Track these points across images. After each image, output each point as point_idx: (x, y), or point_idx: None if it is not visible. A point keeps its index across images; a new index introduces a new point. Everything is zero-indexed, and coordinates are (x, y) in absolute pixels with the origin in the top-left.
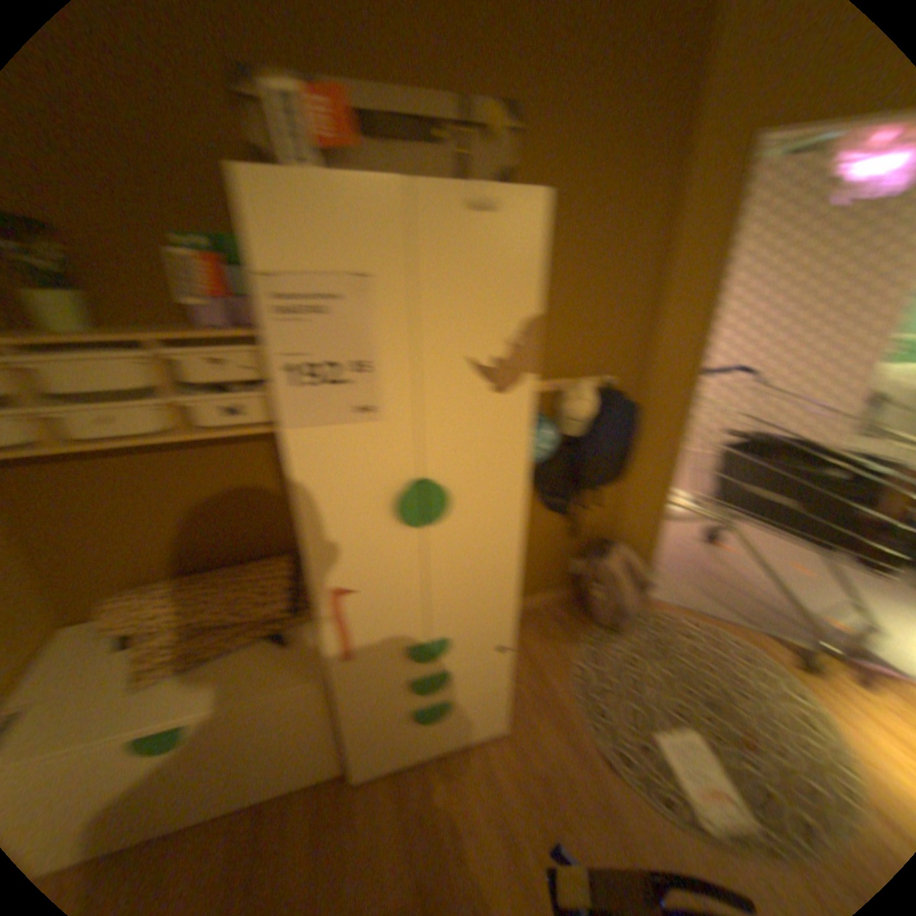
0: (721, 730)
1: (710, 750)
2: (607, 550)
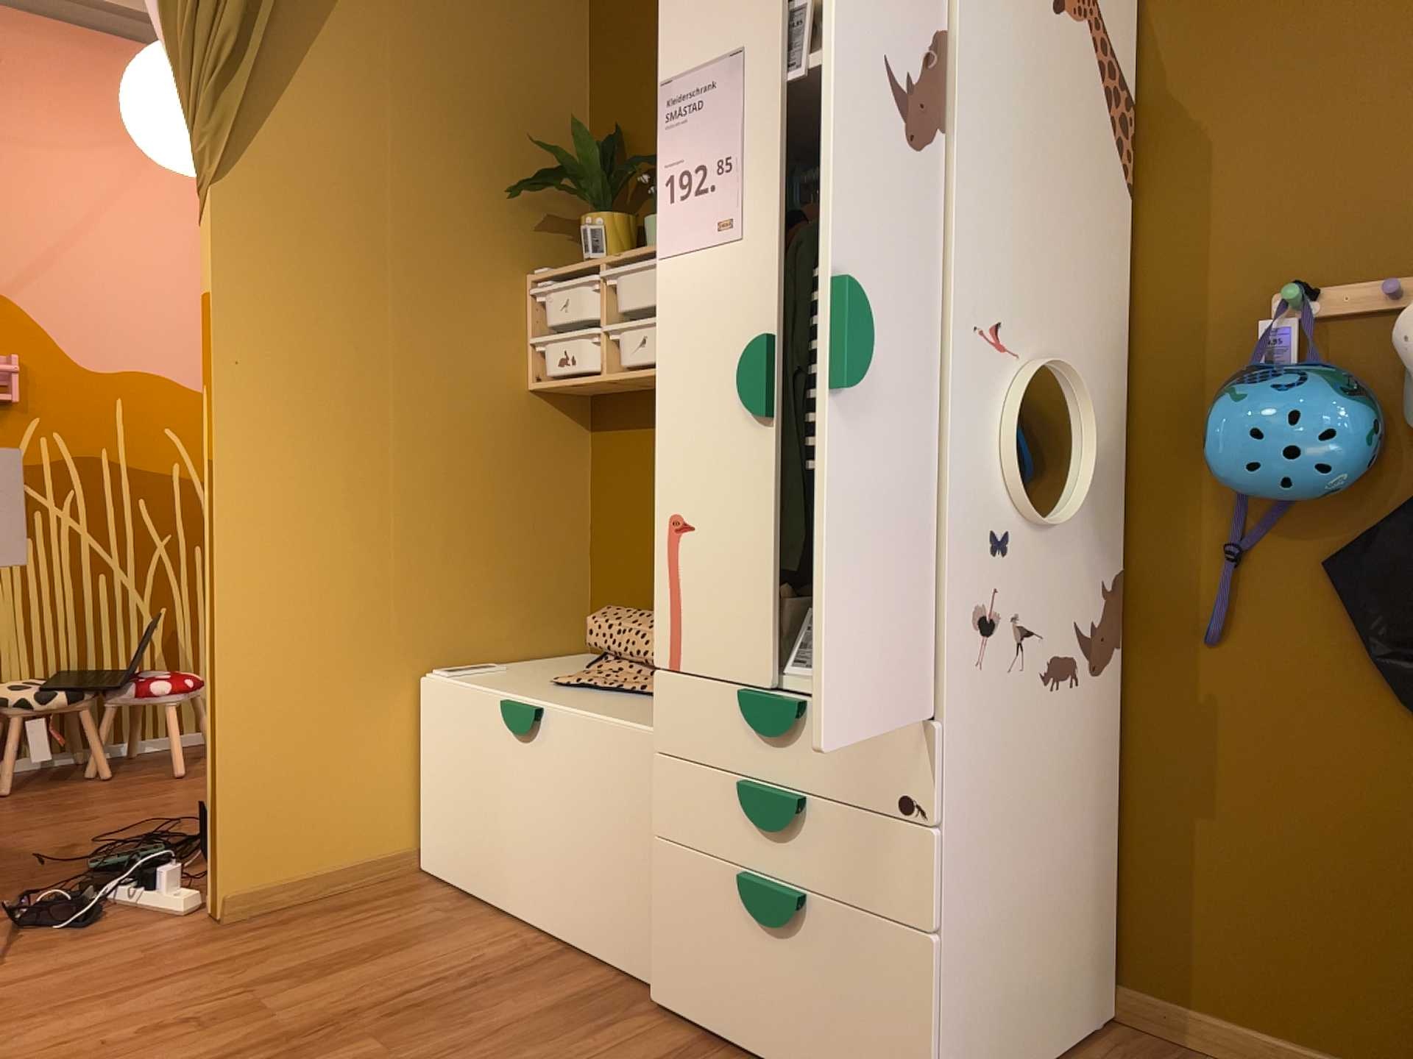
0: None
1: None
2: None
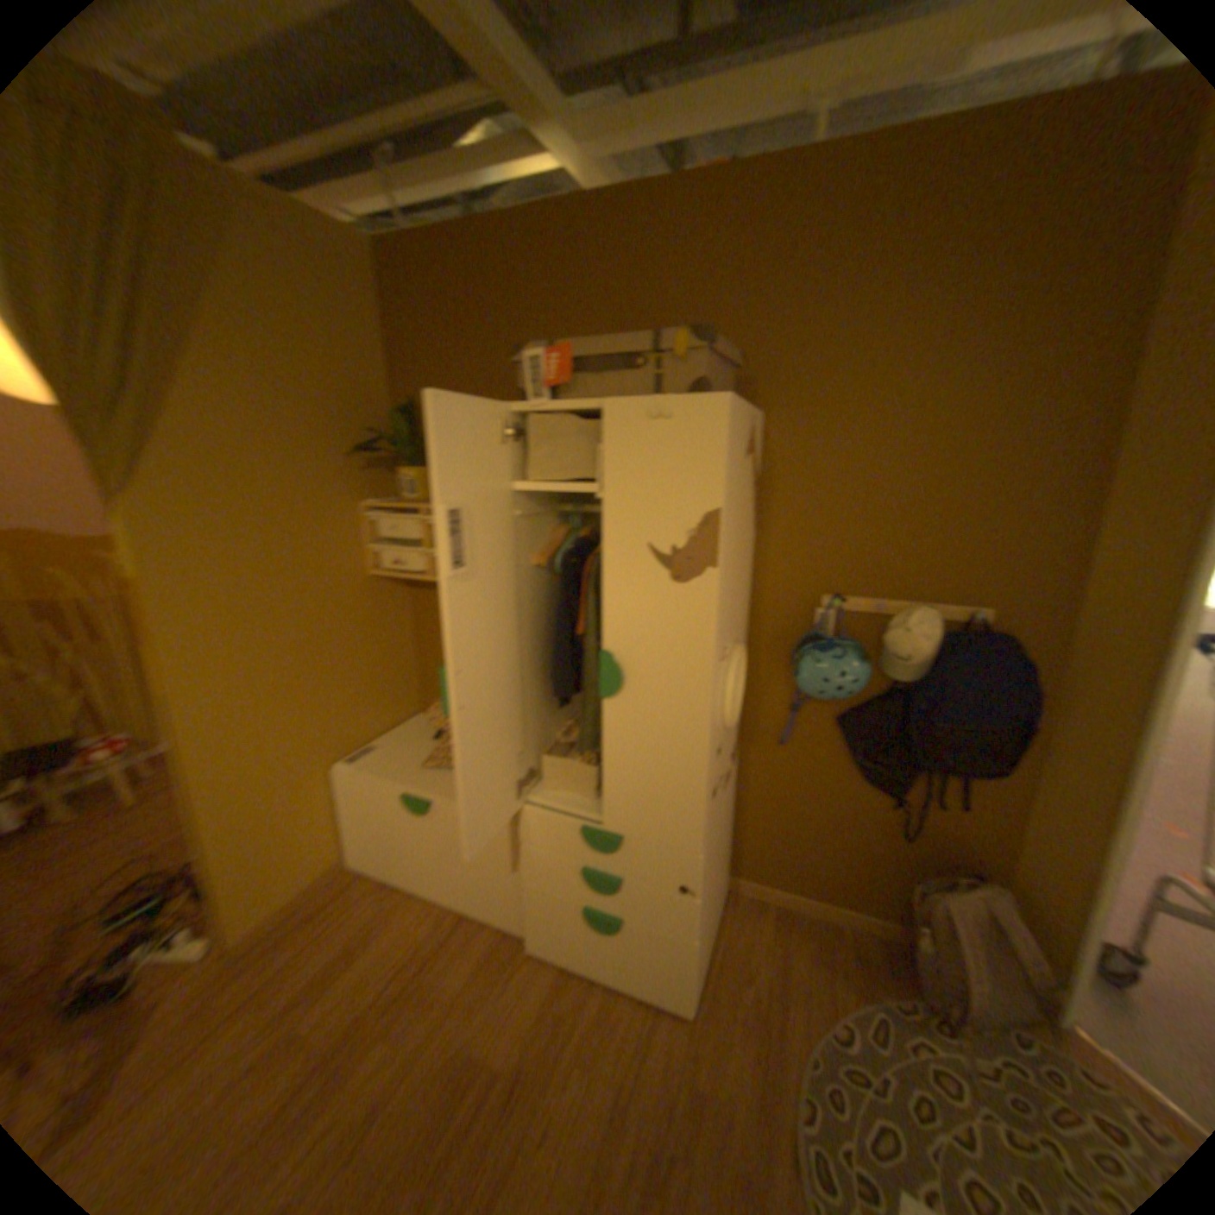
0: None
1: None
2: (976, 891)
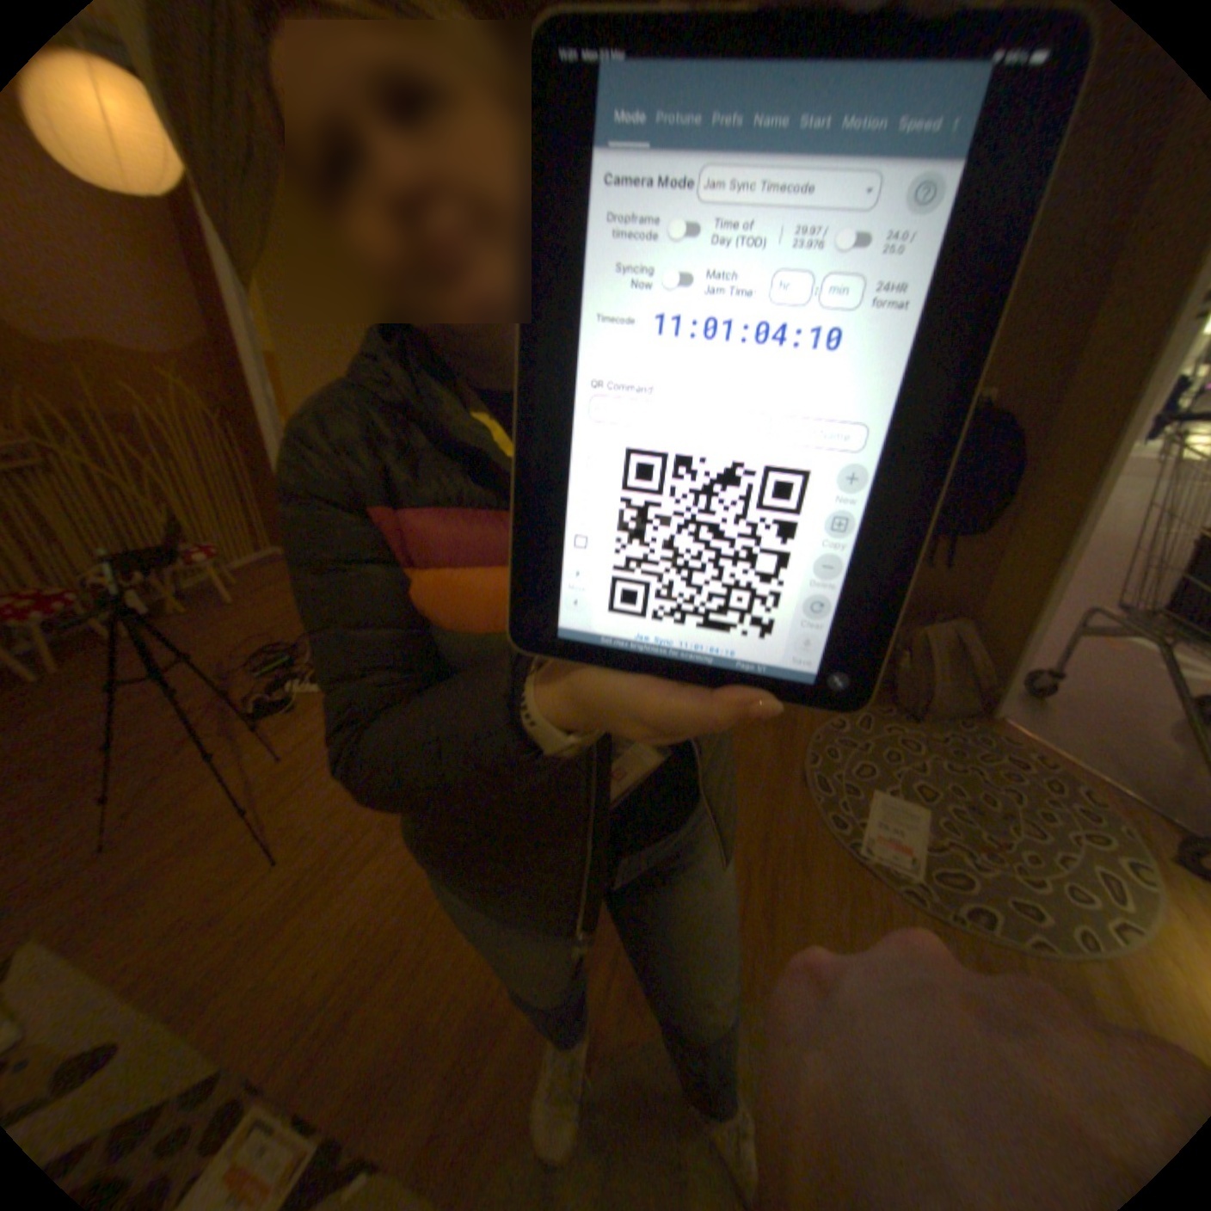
0: (966, 823)
1: (932, 824)
2: (948, 626)
